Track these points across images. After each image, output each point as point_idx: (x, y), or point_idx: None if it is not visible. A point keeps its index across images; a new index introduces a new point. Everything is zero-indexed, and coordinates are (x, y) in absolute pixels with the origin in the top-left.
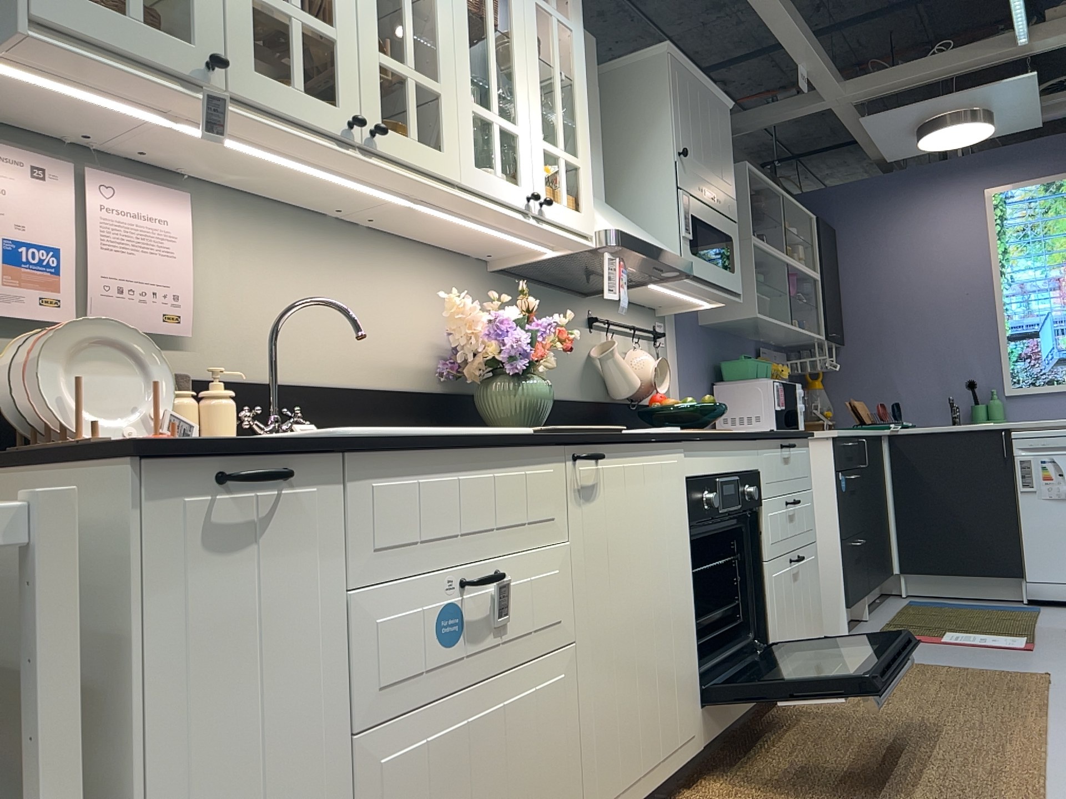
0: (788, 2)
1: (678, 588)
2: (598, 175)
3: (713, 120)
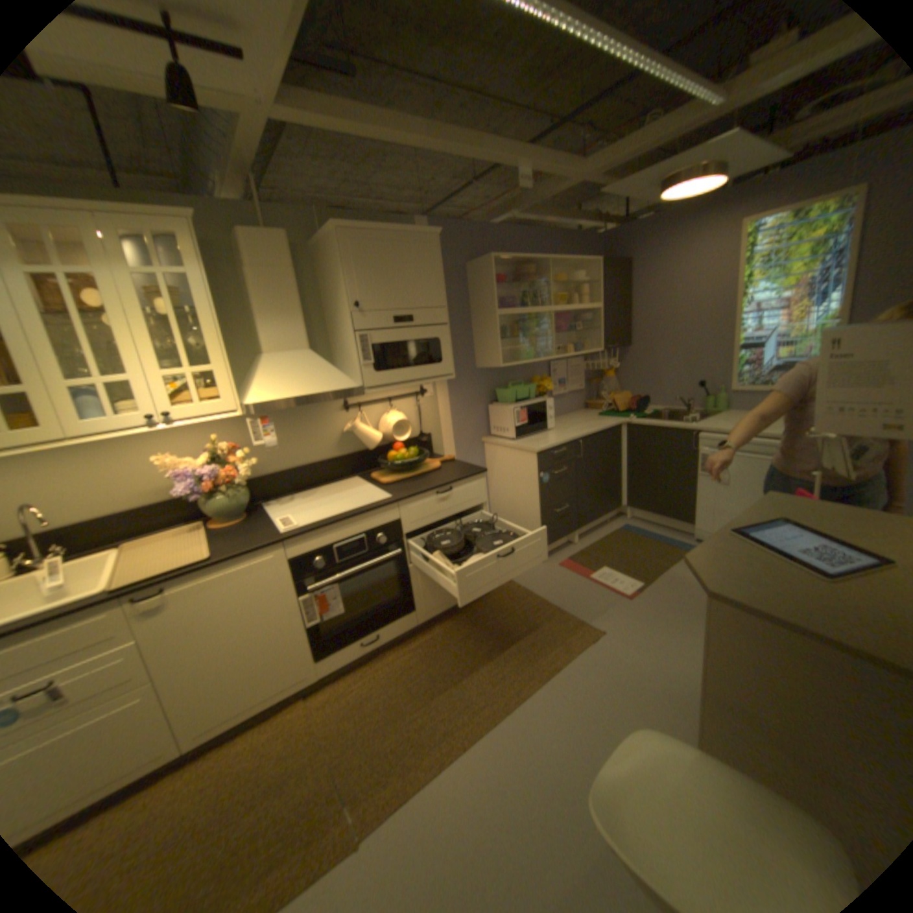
0: (464, 131)
1: (277, 621)
2: (294, 335)
3: (406, 257)
